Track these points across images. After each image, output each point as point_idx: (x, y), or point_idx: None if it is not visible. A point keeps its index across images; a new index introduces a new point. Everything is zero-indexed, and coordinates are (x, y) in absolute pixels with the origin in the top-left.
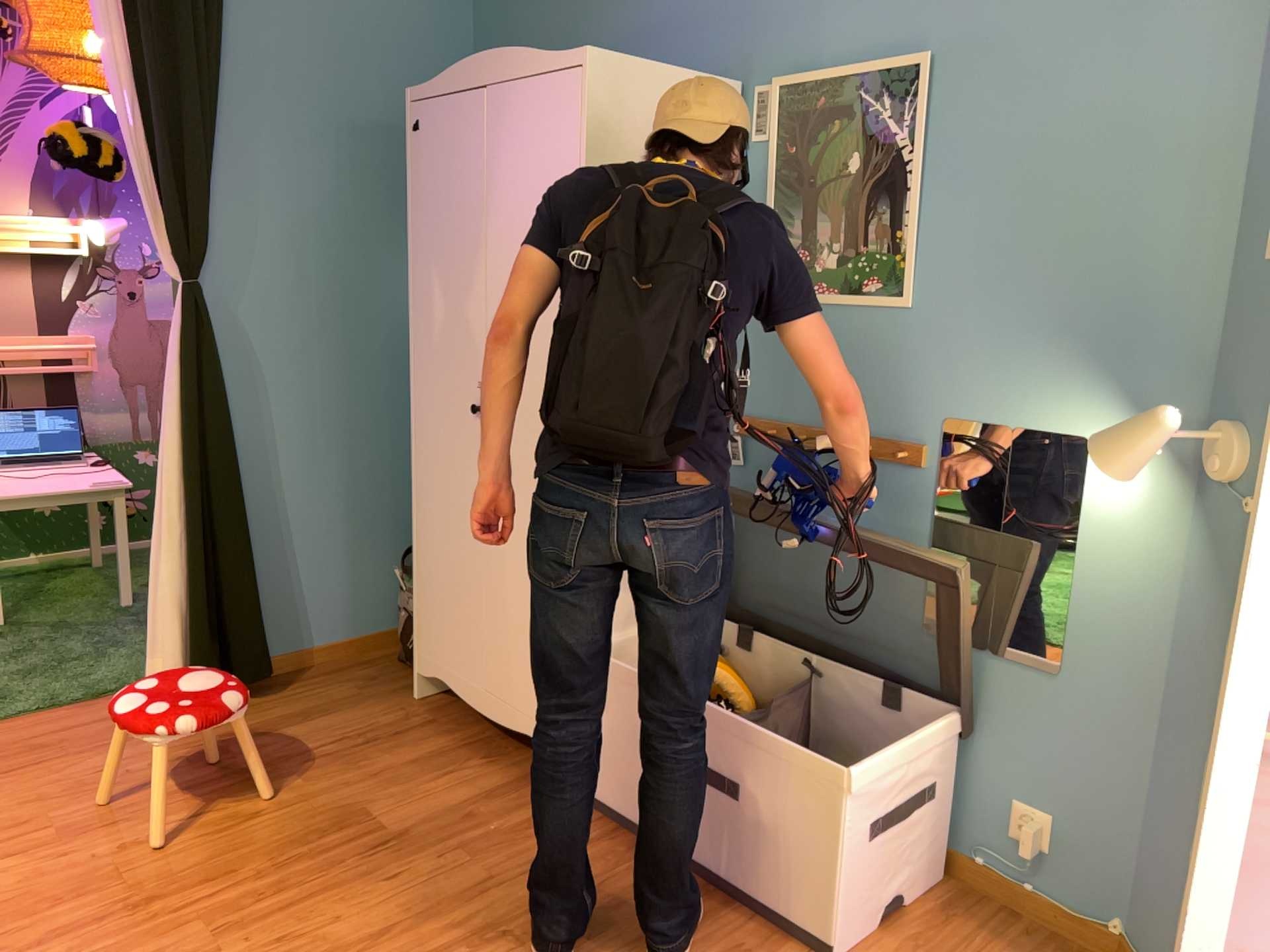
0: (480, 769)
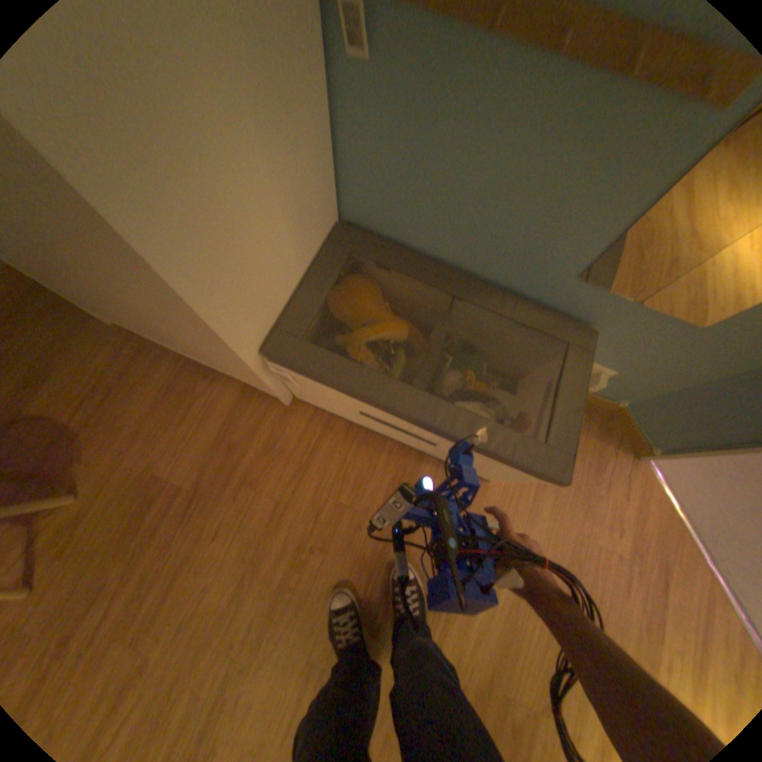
0: (209, 392)
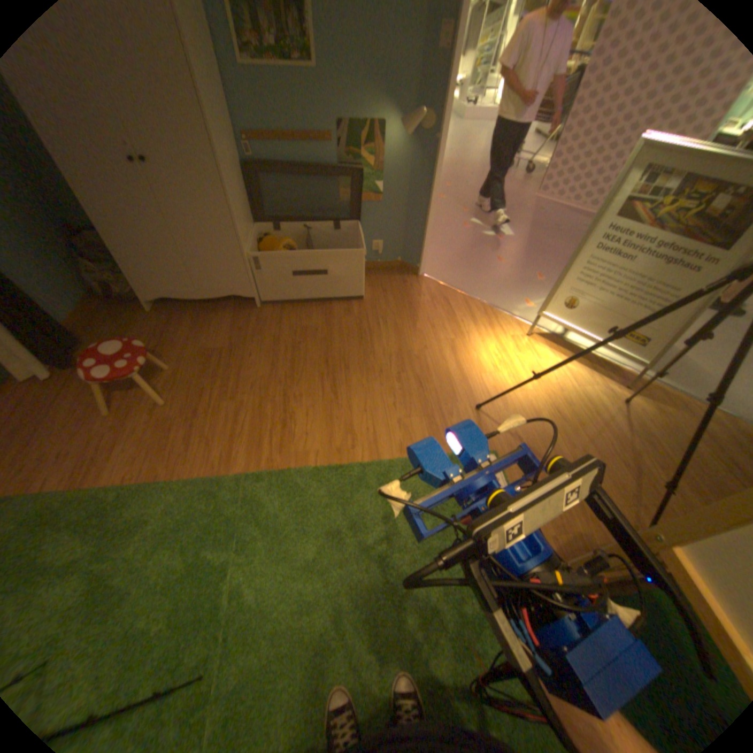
0: (216, 315)
